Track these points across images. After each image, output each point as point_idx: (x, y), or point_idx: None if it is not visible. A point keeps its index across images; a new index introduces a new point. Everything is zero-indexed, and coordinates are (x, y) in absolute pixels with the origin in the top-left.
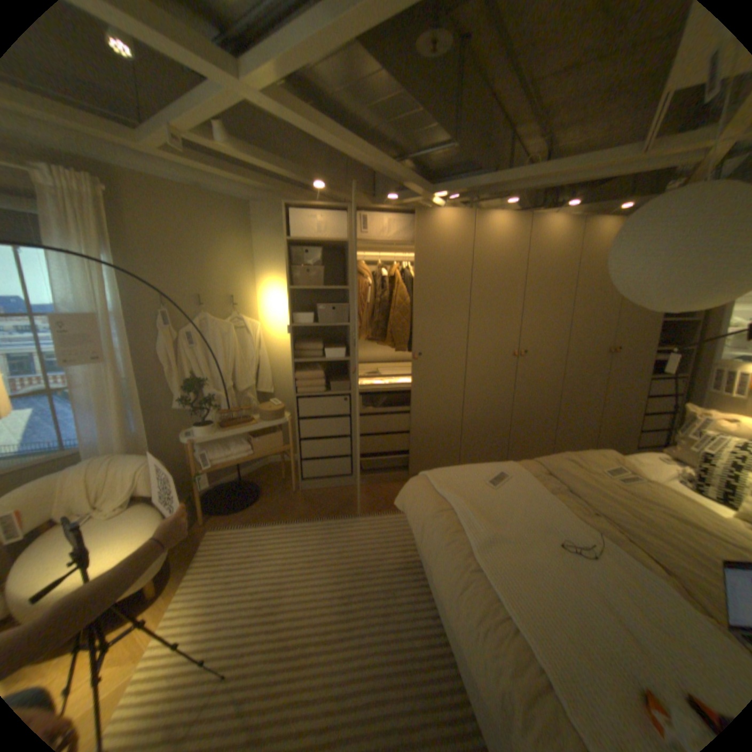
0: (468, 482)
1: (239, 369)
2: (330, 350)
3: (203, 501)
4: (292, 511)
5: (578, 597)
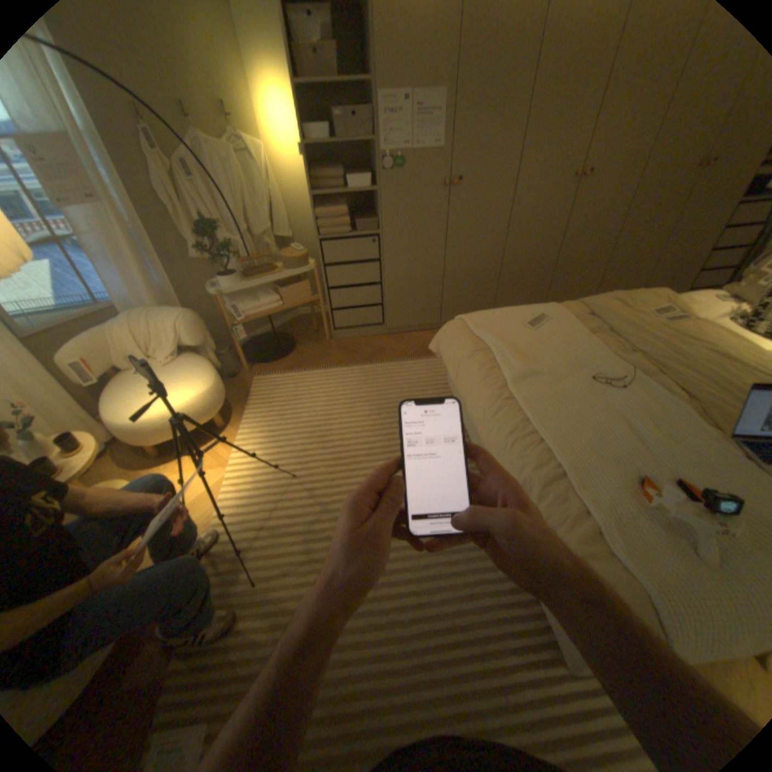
0: (505, 324)
1: (250, 208)
2: (352, 177)
3: (243, 351)
4: (329, 358)
5: (600, 416)
